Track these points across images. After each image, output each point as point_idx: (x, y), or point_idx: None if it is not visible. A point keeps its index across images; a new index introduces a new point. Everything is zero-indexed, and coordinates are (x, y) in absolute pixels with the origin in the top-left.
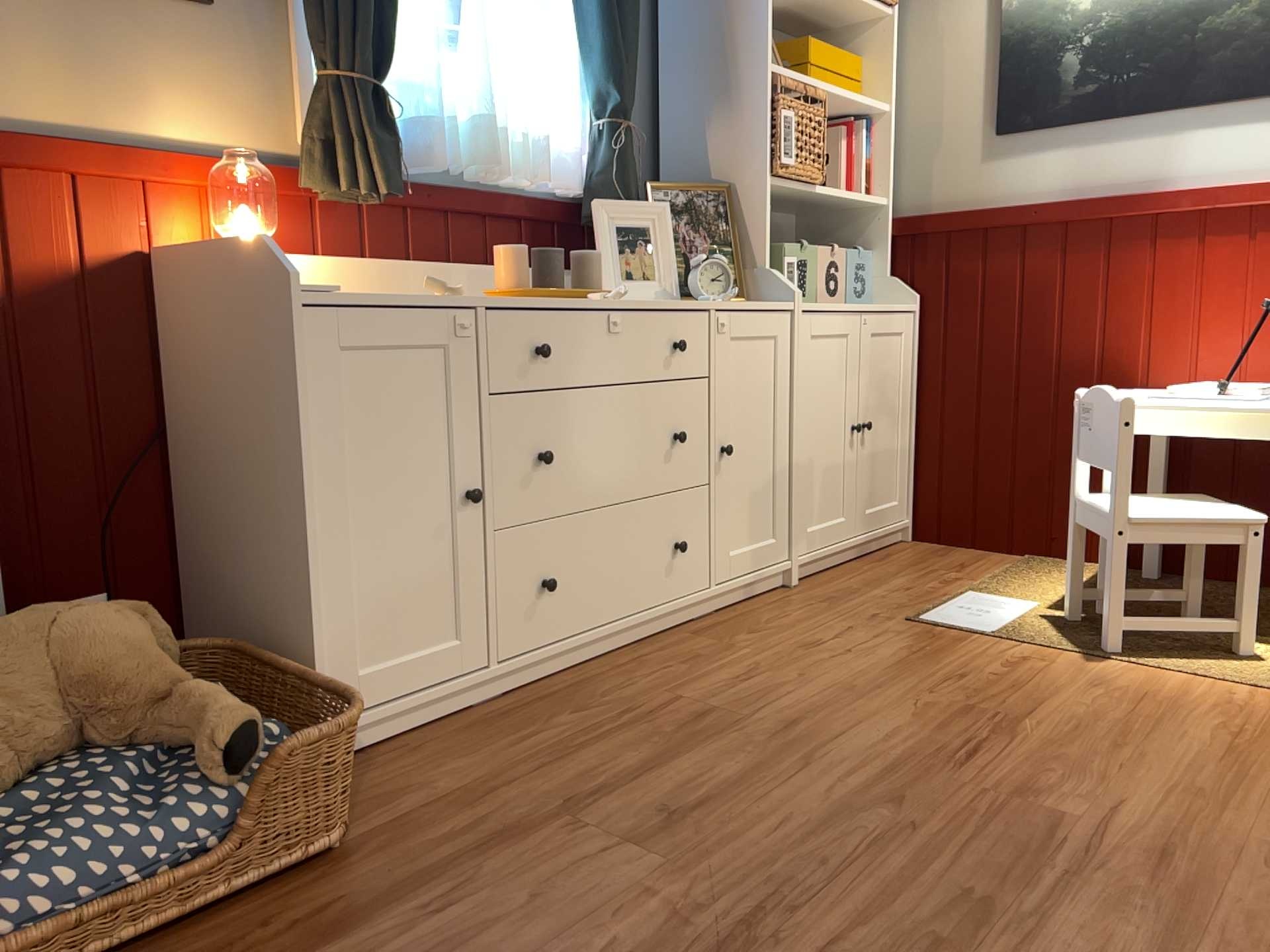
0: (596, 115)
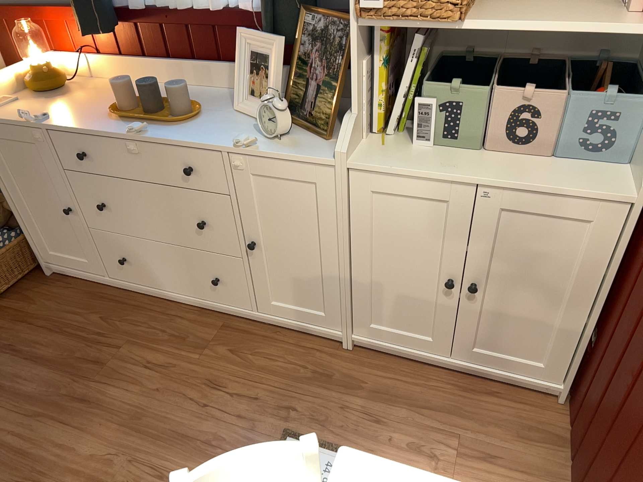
0: None
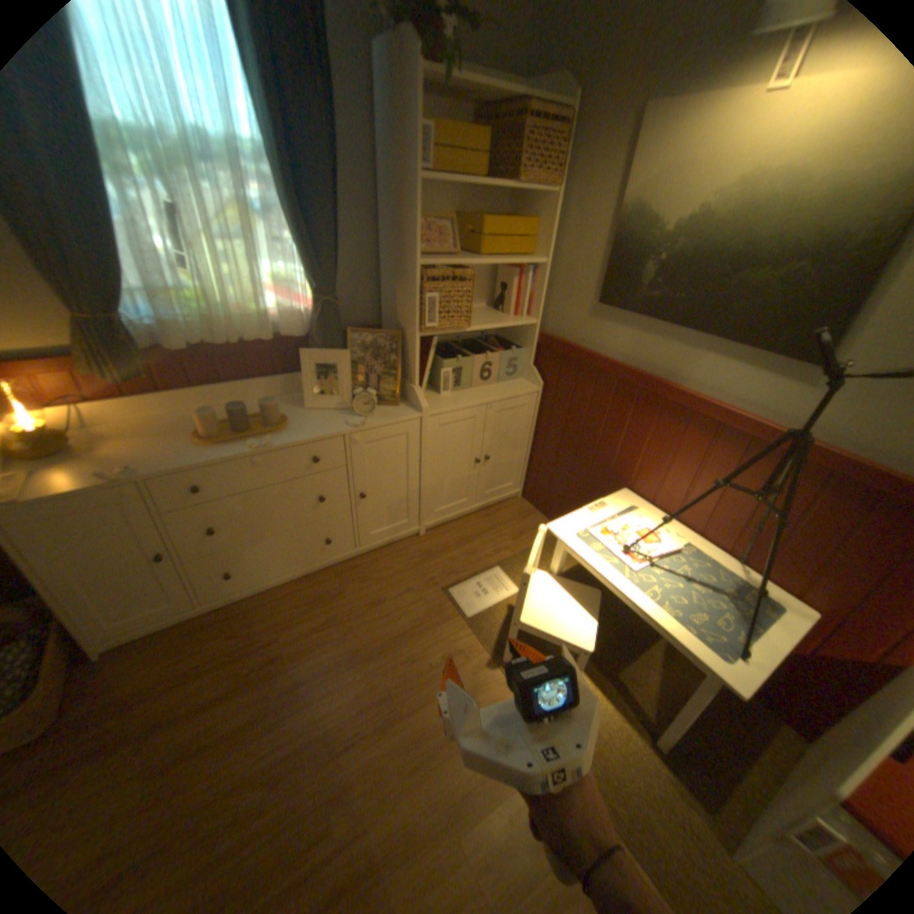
0: (310, 289)
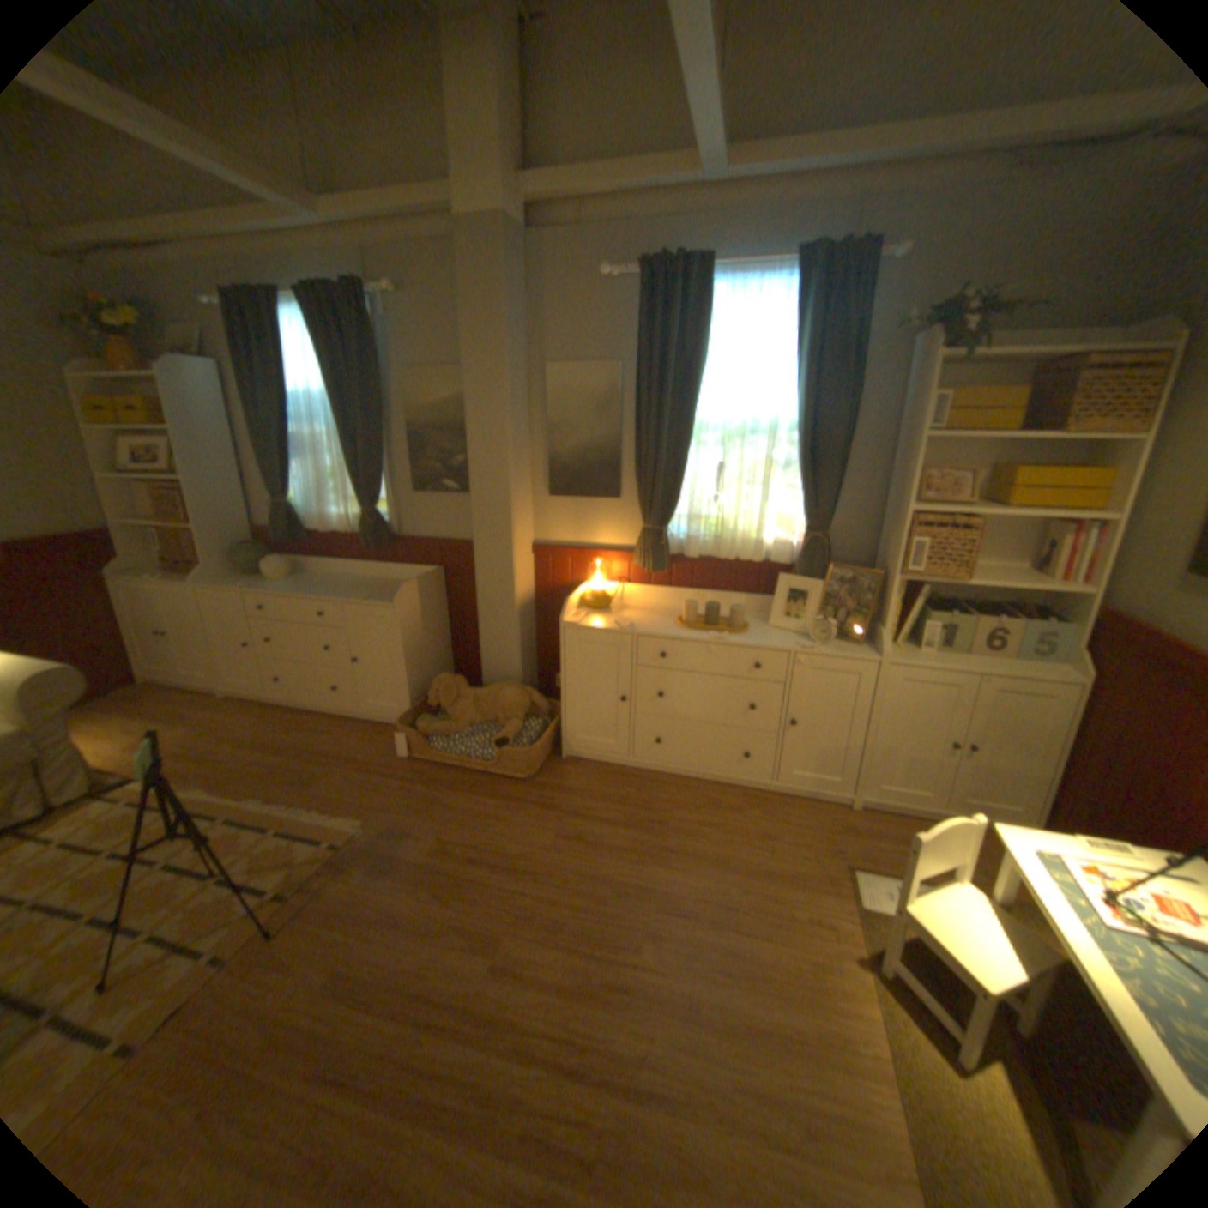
0: (805, 526)
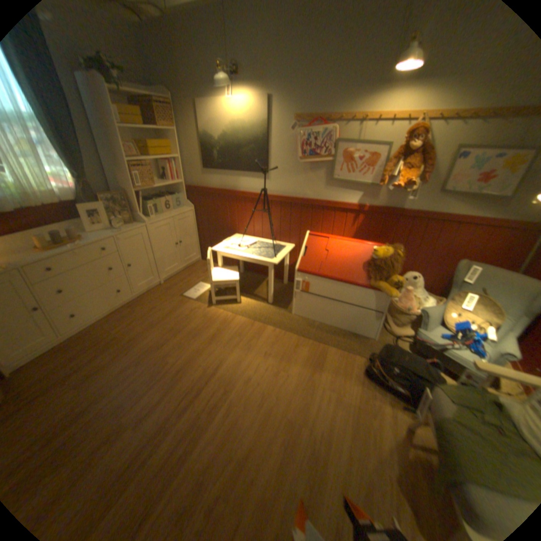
0: (72, 177)
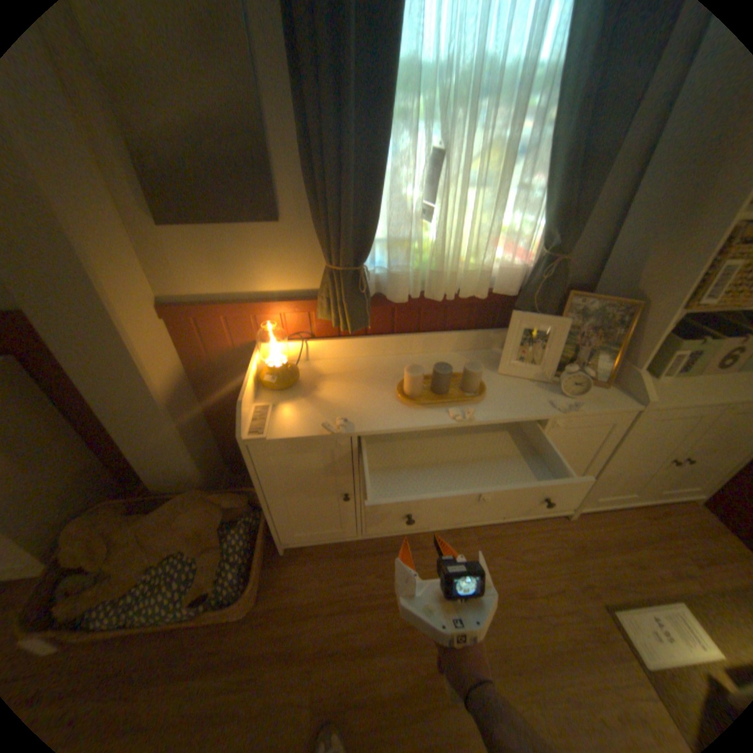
0: (545, 244)
